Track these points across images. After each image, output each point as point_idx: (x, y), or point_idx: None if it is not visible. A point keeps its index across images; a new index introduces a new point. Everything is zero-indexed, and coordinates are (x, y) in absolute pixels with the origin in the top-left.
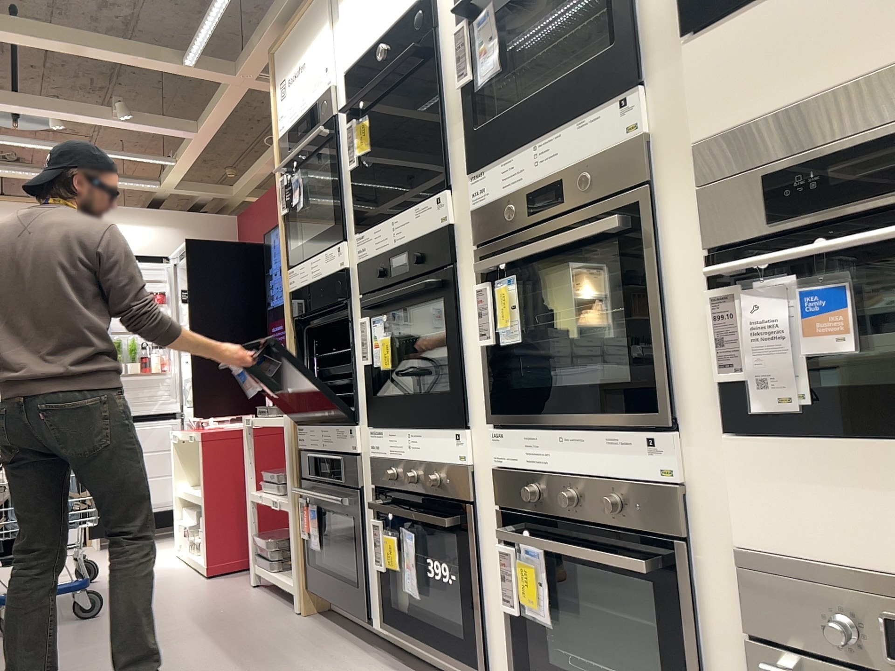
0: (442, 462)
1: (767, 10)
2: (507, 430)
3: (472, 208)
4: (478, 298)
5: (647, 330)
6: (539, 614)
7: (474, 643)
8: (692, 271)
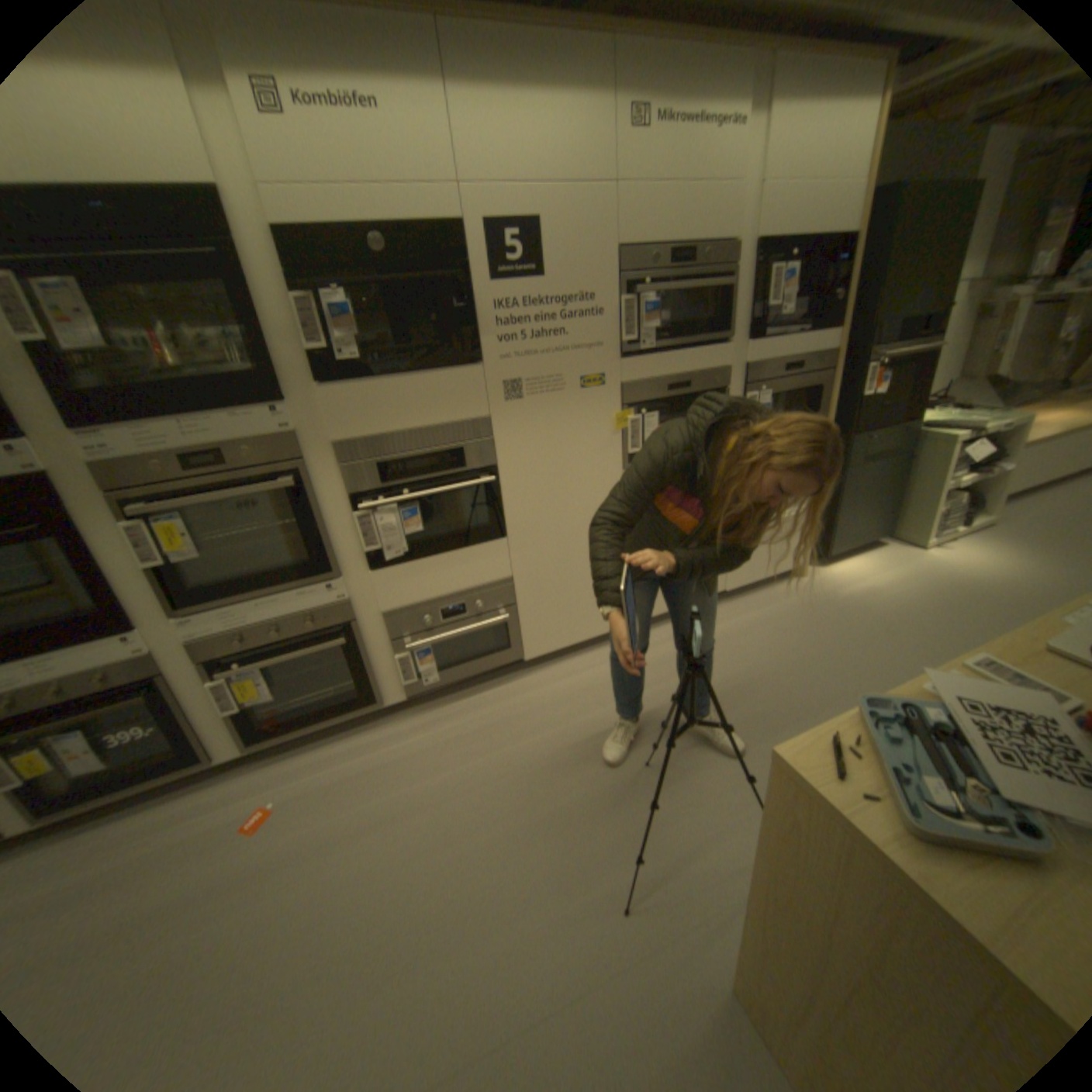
0: (102, 666)
1: (369, 390)
2: (190, 618)
3: (85, 462)
4: (123, 536)
5: (317, 538)
6: (258, 703)
7: (187, 755)
8: (338, 506)
